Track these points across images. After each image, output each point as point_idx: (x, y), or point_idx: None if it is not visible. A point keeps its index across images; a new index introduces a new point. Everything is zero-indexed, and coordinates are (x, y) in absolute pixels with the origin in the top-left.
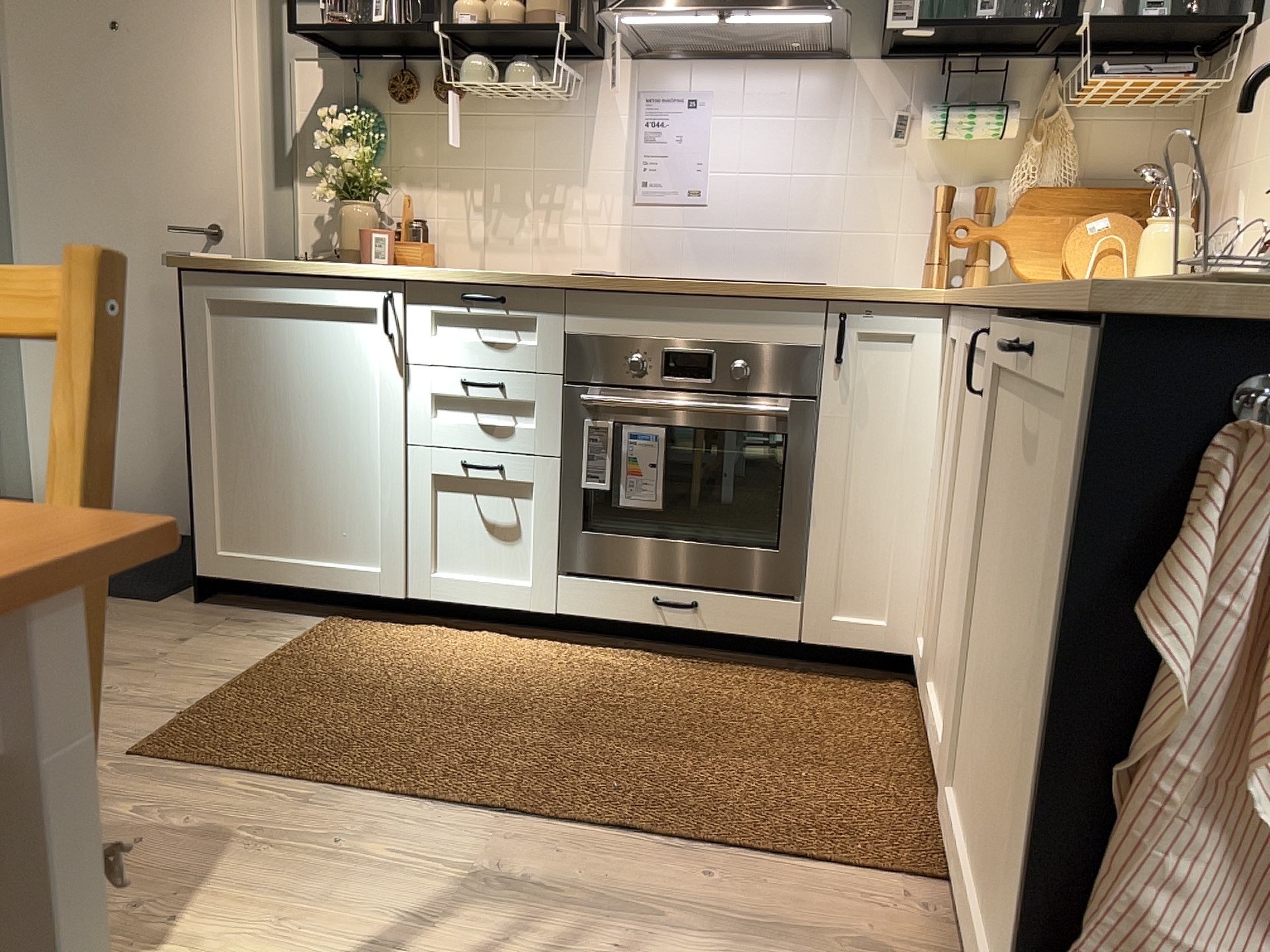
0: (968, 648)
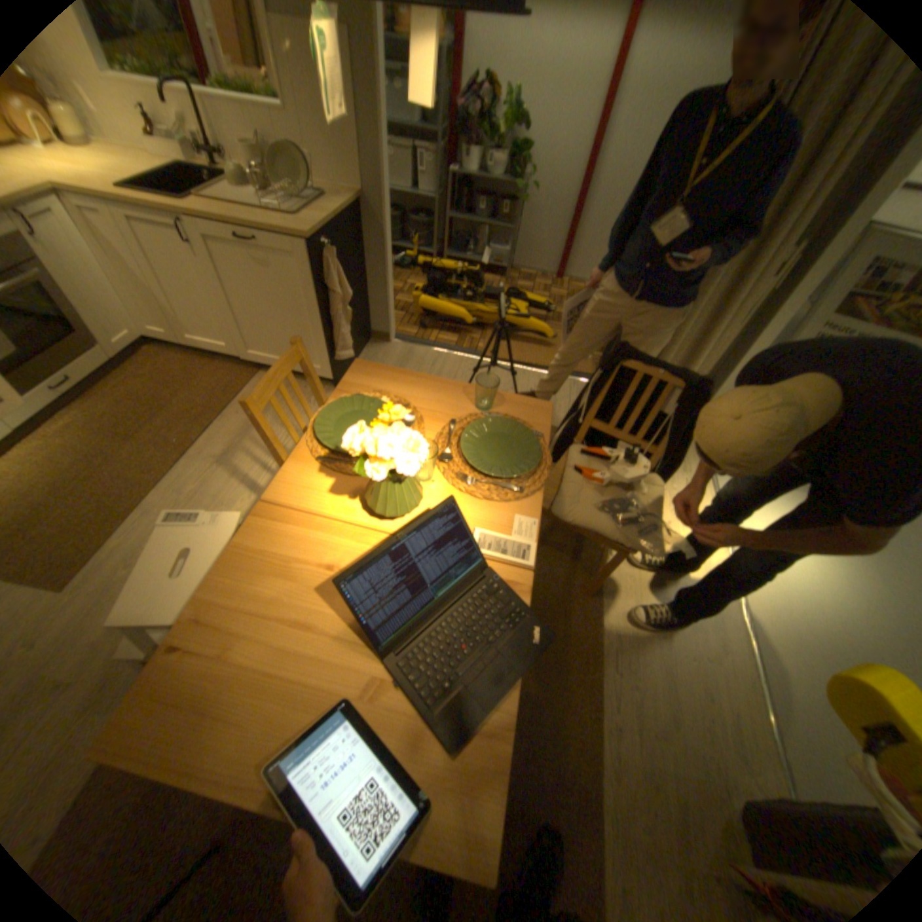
0: (229, 315)
